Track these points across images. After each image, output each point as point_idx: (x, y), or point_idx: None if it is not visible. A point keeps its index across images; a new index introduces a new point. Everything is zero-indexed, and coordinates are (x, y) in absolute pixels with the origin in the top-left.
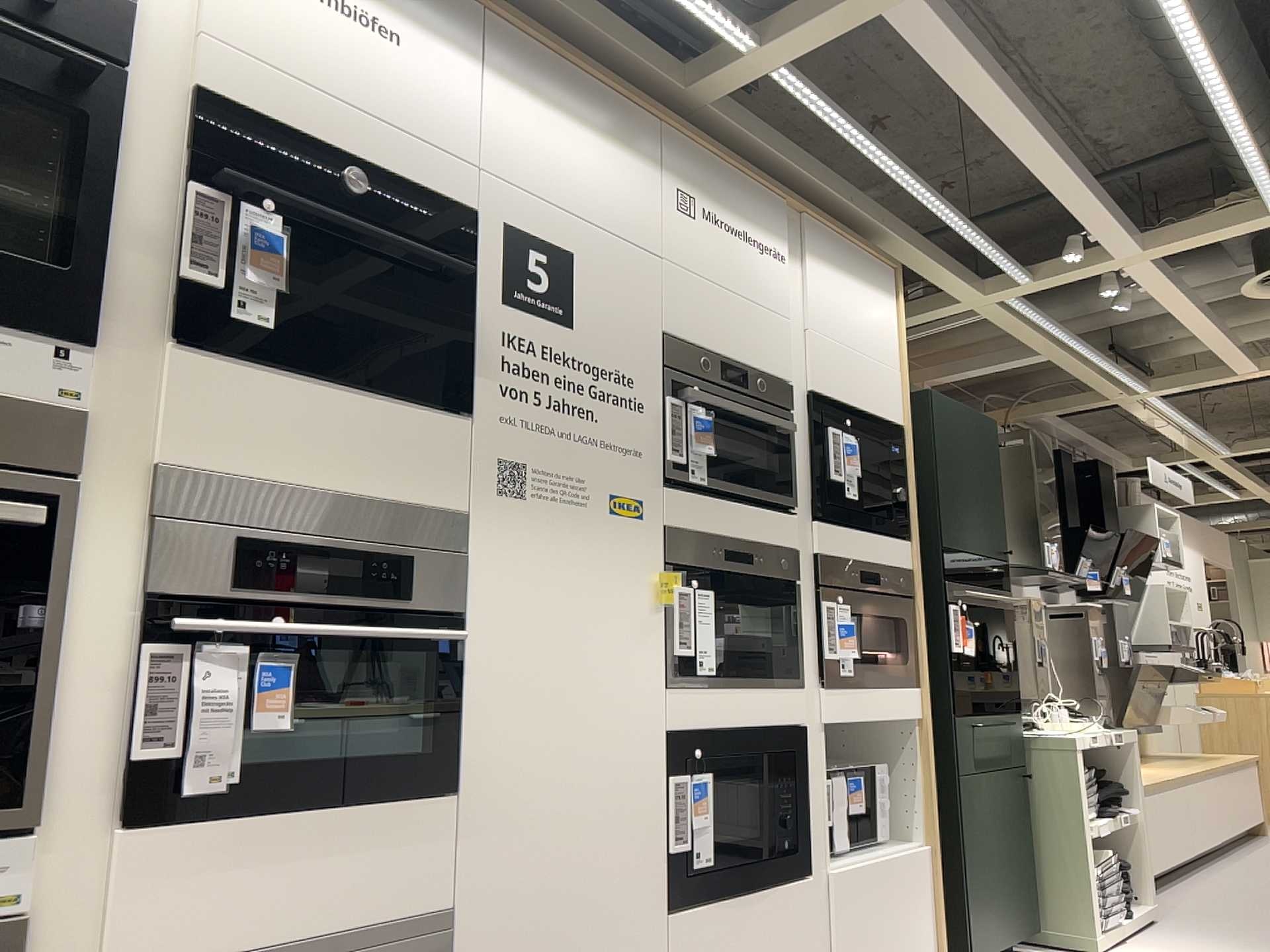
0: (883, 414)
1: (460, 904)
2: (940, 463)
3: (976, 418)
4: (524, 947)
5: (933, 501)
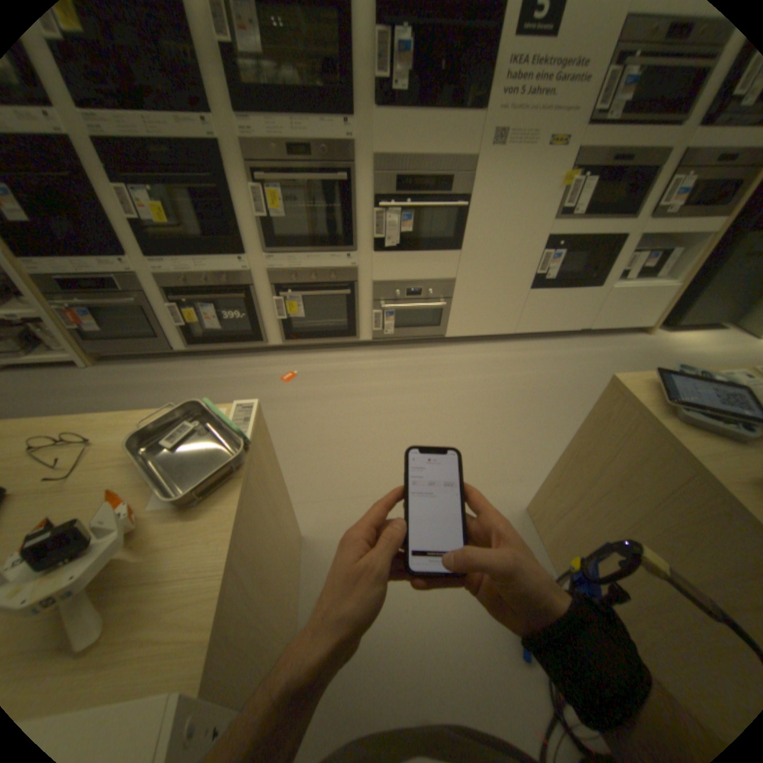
0: None
1: (457, 278)
2: None
3: None
4: (475, 290)
5: None
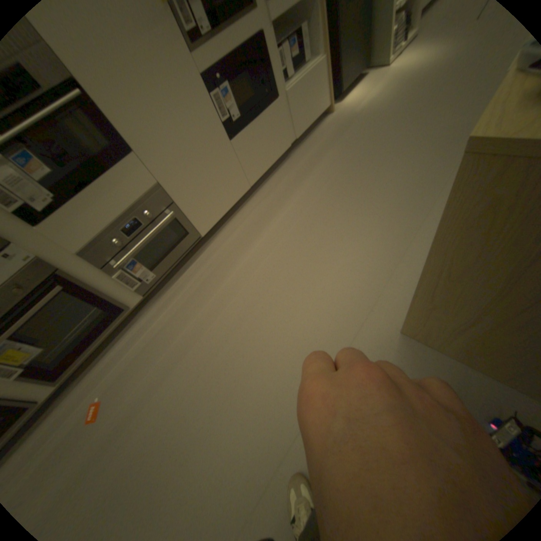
0: None
1: (159, 180)
2: None
3: None
4: (187, 178)
5: None
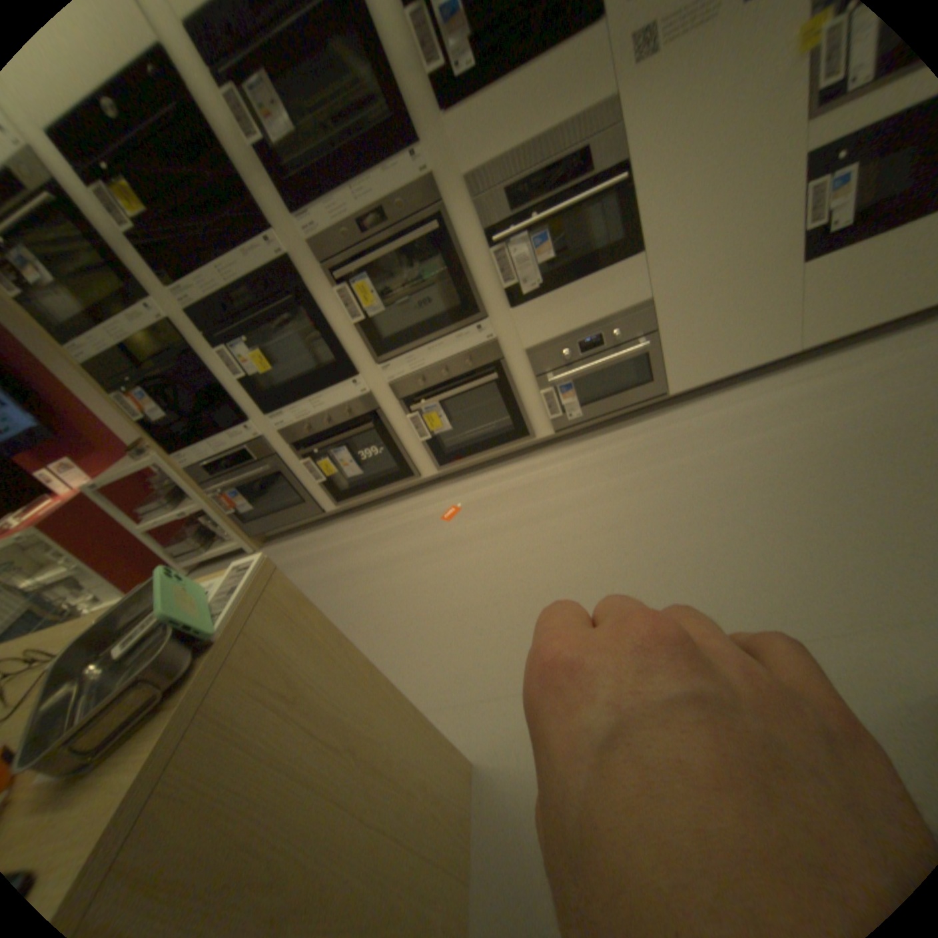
0: None
1: (657, 294)
2: None
3: None
4: (697, 301)
5: None
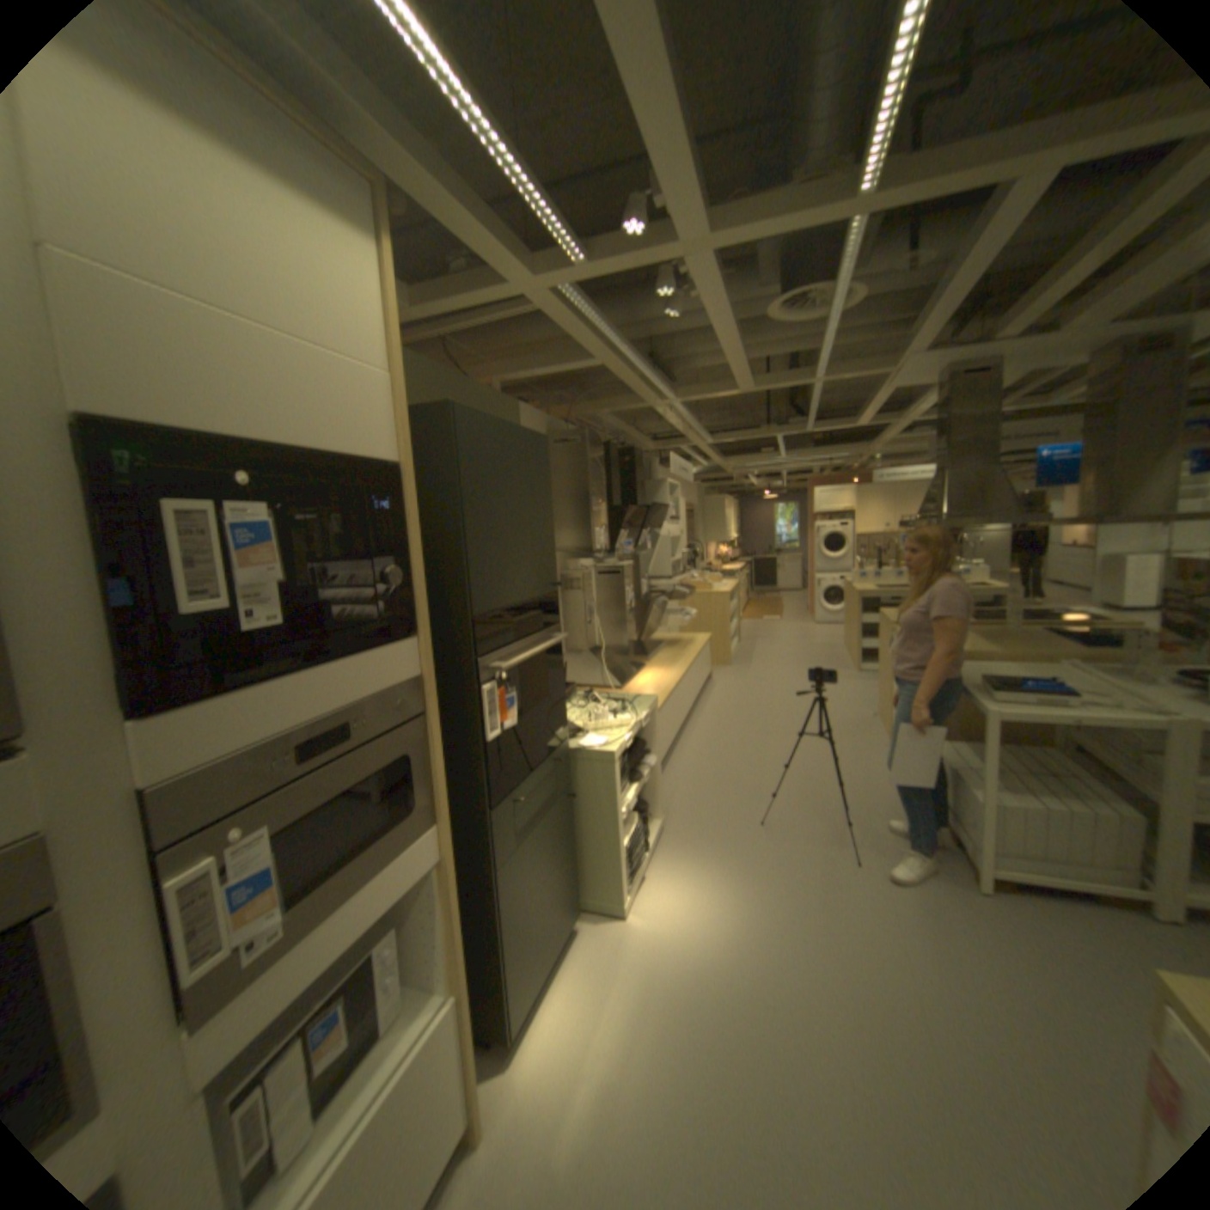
0: (354, 446)
1: None
2: (472, 504)
3: (526, 435)
4: None
5: (462, 557)
